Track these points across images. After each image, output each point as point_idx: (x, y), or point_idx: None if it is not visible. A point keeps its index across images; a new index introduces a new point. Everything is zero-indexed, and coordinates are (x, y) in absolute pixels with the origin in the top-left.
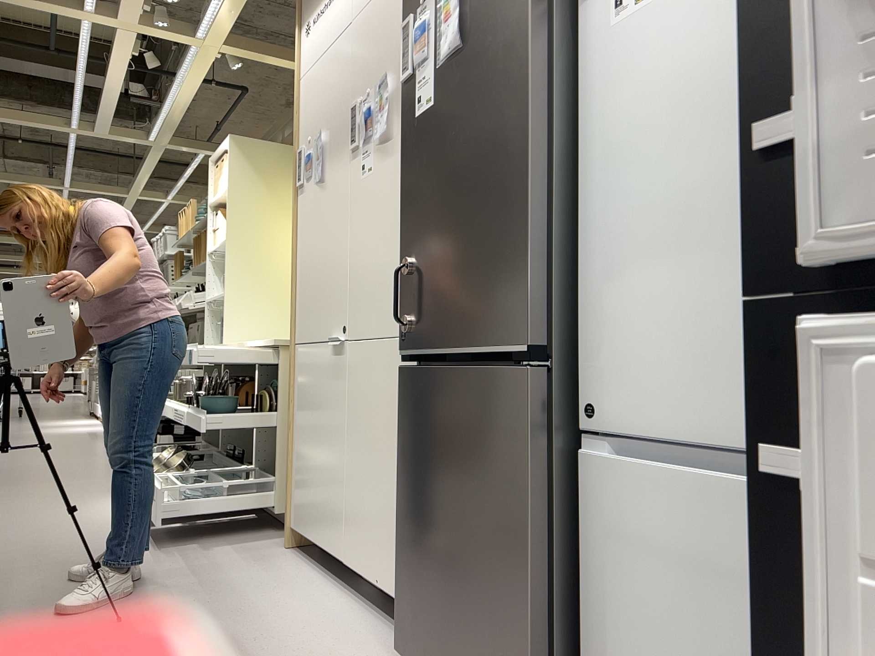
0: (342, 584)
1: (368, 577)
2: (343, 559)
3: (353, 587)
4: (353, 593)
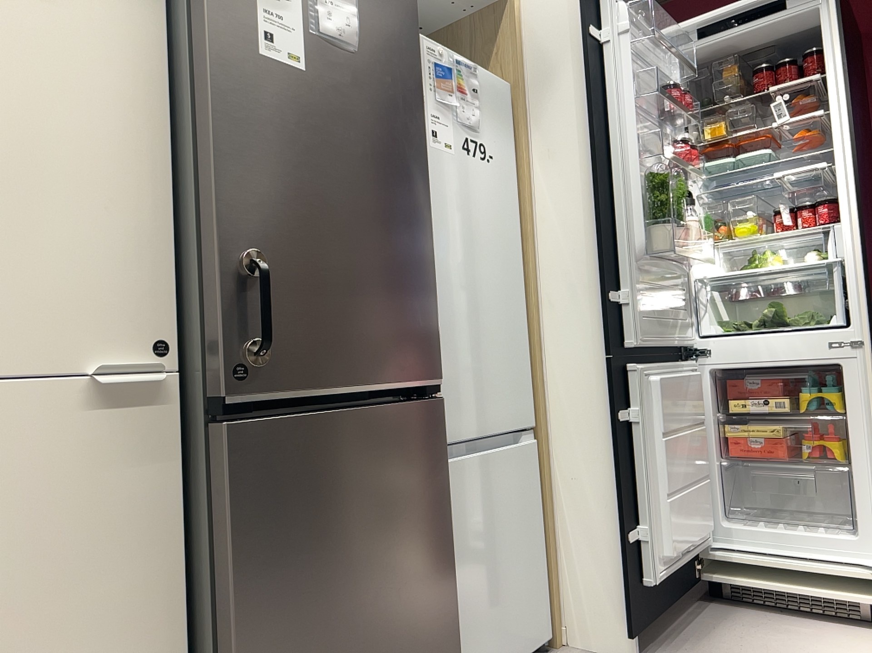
0: None
1: None
2: None
3: None
4: None
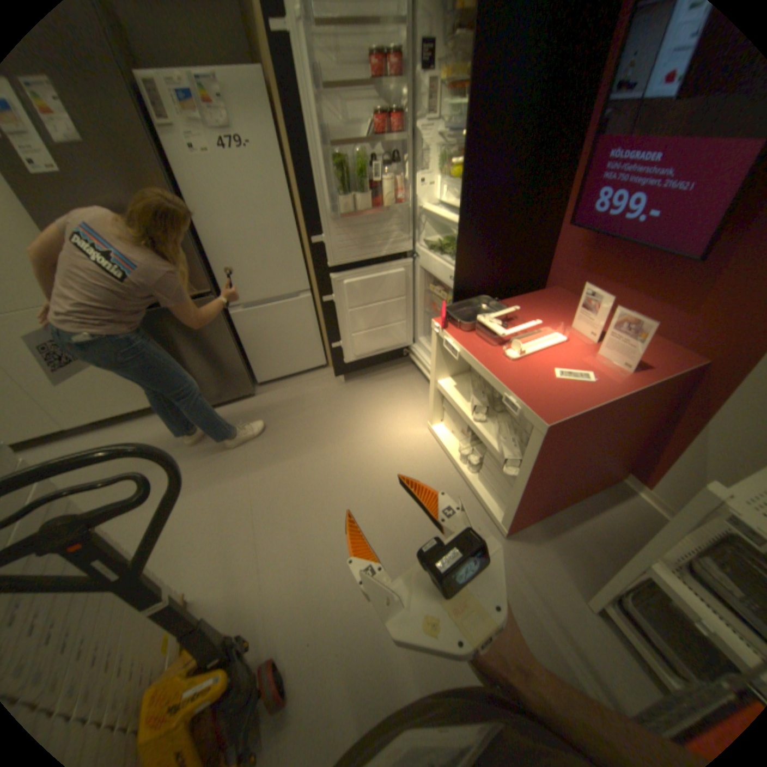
0: (62, 439)
1: (99, 417)
2: (61, 428)
3: (71, 435)
4: (81, 434)
